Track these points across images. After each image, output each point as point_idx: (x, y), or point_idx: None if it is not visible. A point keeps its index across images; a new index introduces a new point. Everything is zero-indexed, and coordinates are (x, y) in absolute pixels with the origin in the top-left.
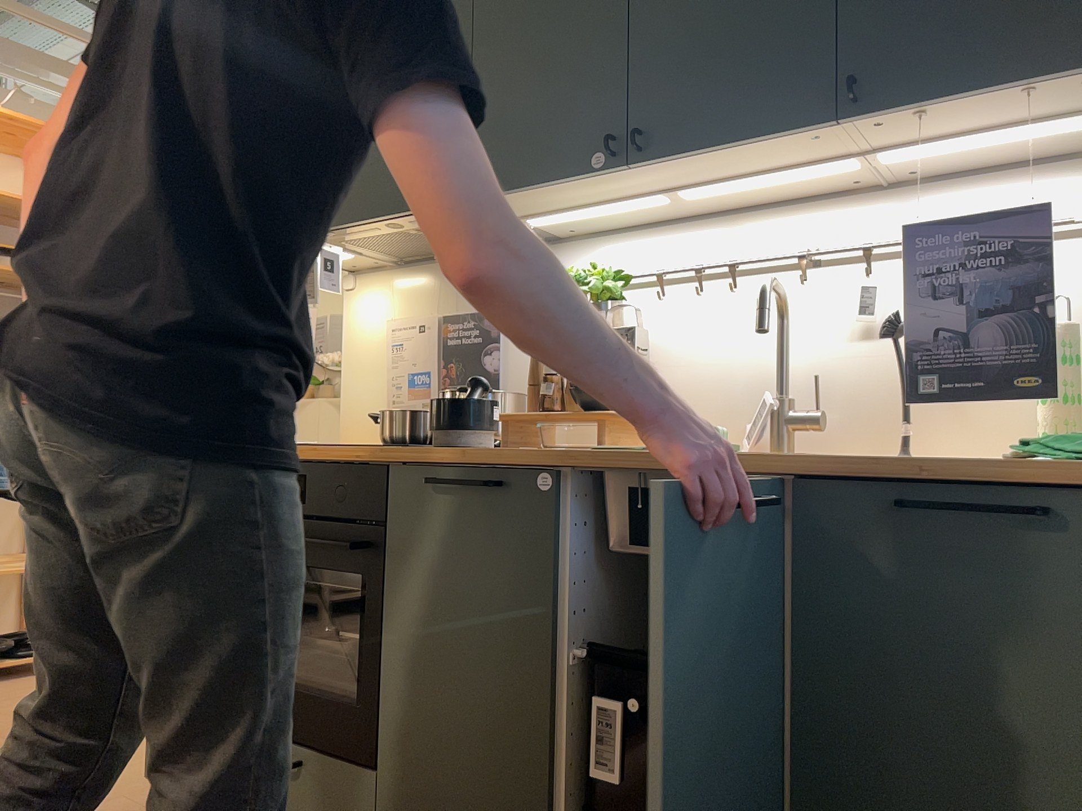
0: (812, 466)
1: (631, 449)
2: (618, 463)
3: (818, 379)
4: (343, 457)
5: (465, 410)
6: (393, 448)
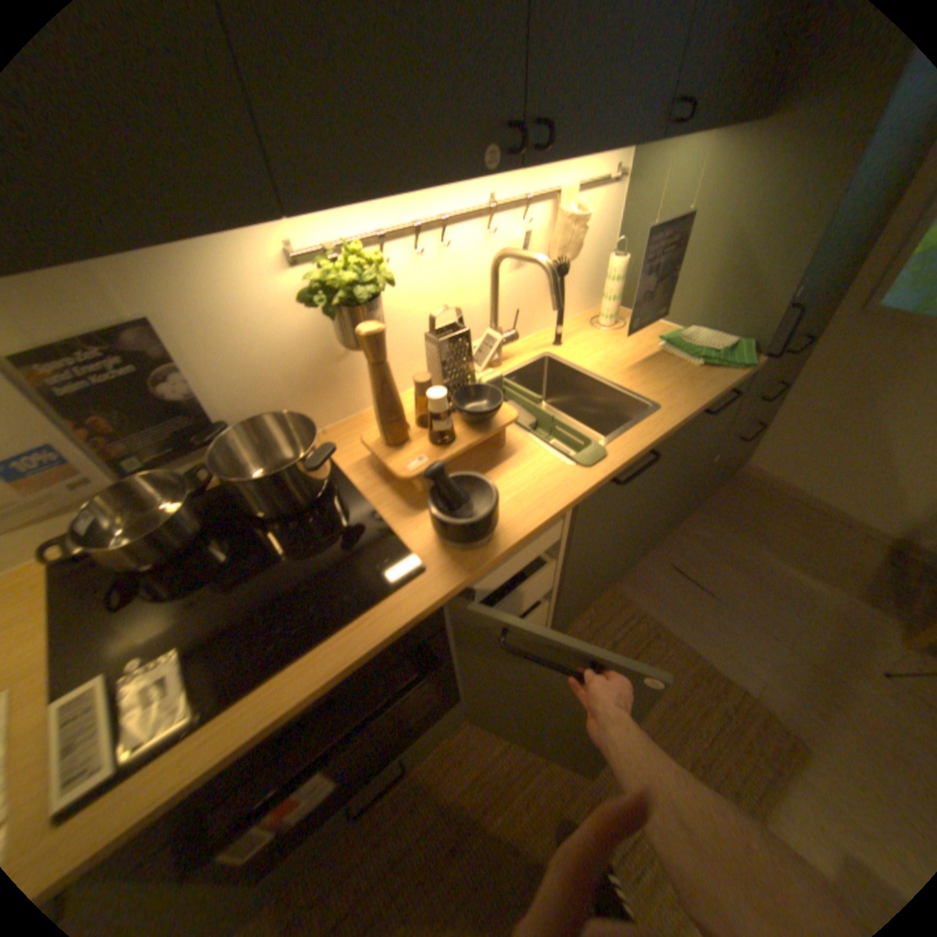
0: (694, 416)
1: (605, 450)
2: (622, 468)
3: (520, 311)
4: (376, 635)
5: (491, 504)
6: (418, 581)
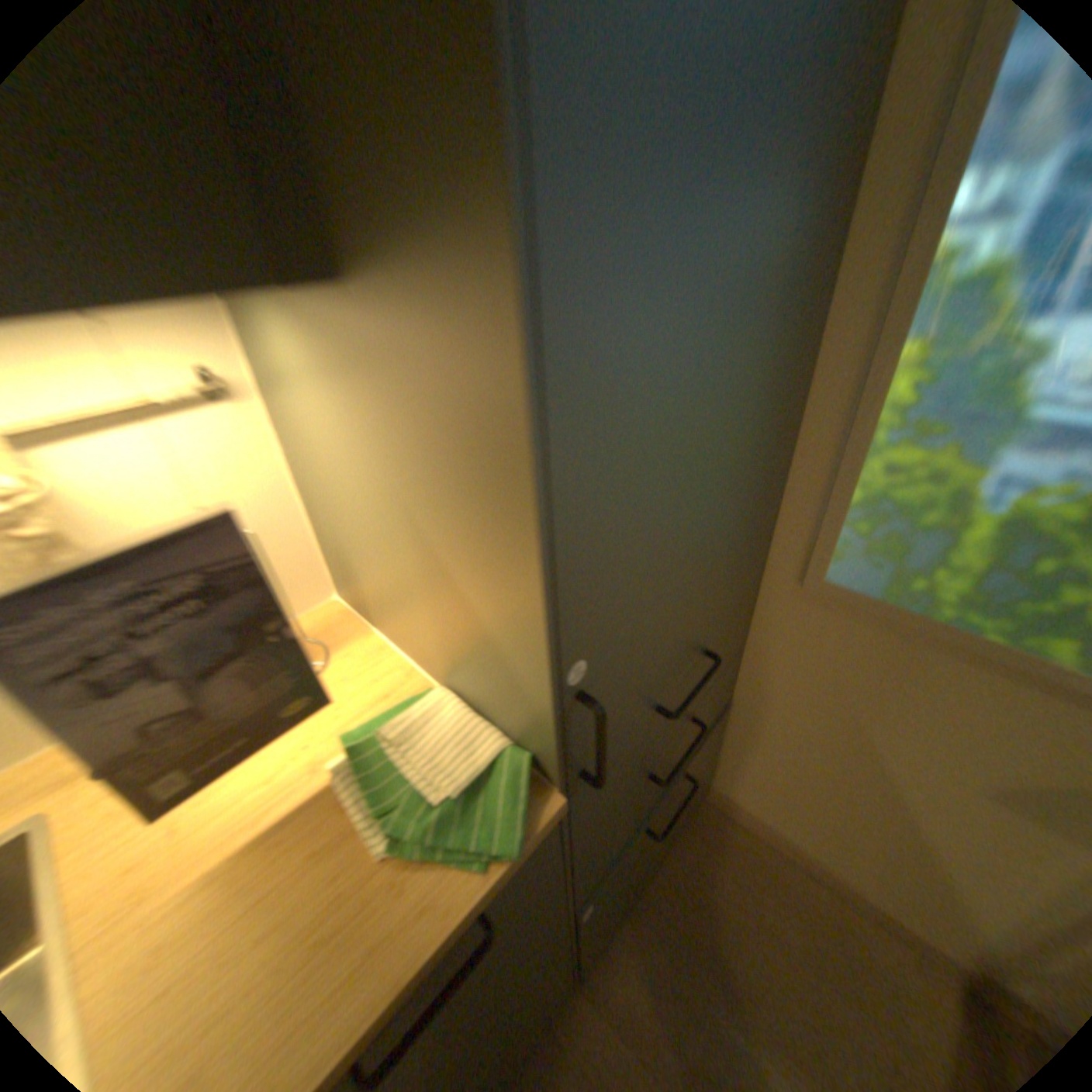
0: None
1: None
2: None
3: None
4: None
5: None
6: None
